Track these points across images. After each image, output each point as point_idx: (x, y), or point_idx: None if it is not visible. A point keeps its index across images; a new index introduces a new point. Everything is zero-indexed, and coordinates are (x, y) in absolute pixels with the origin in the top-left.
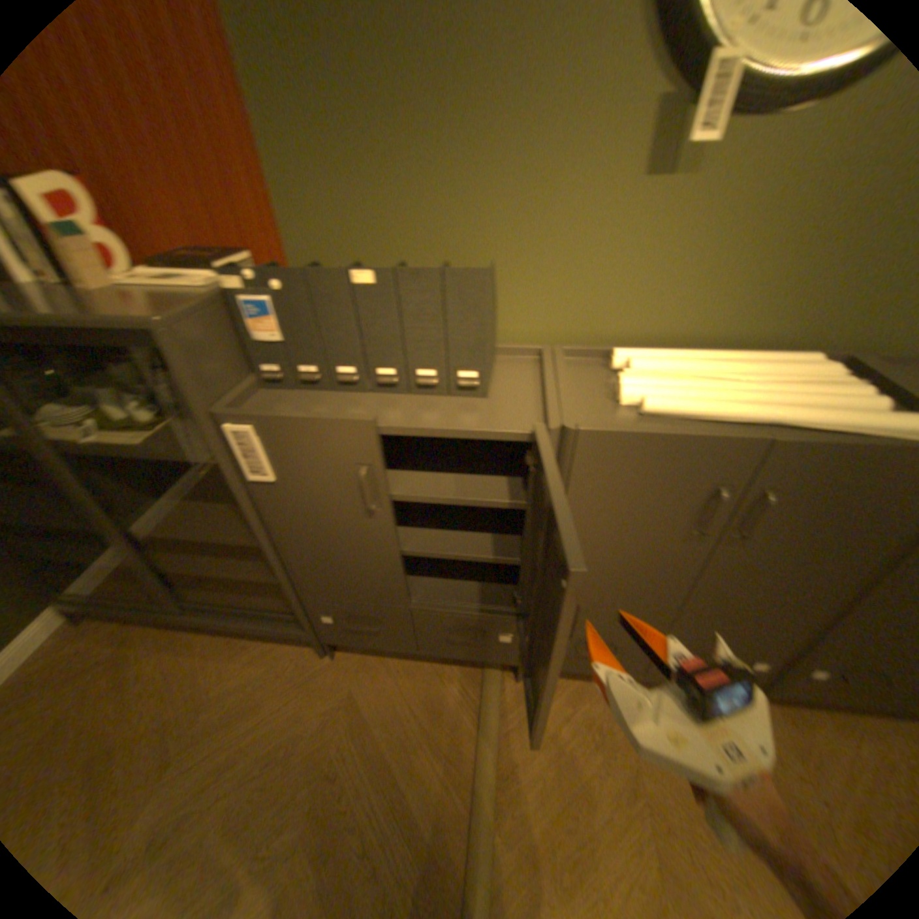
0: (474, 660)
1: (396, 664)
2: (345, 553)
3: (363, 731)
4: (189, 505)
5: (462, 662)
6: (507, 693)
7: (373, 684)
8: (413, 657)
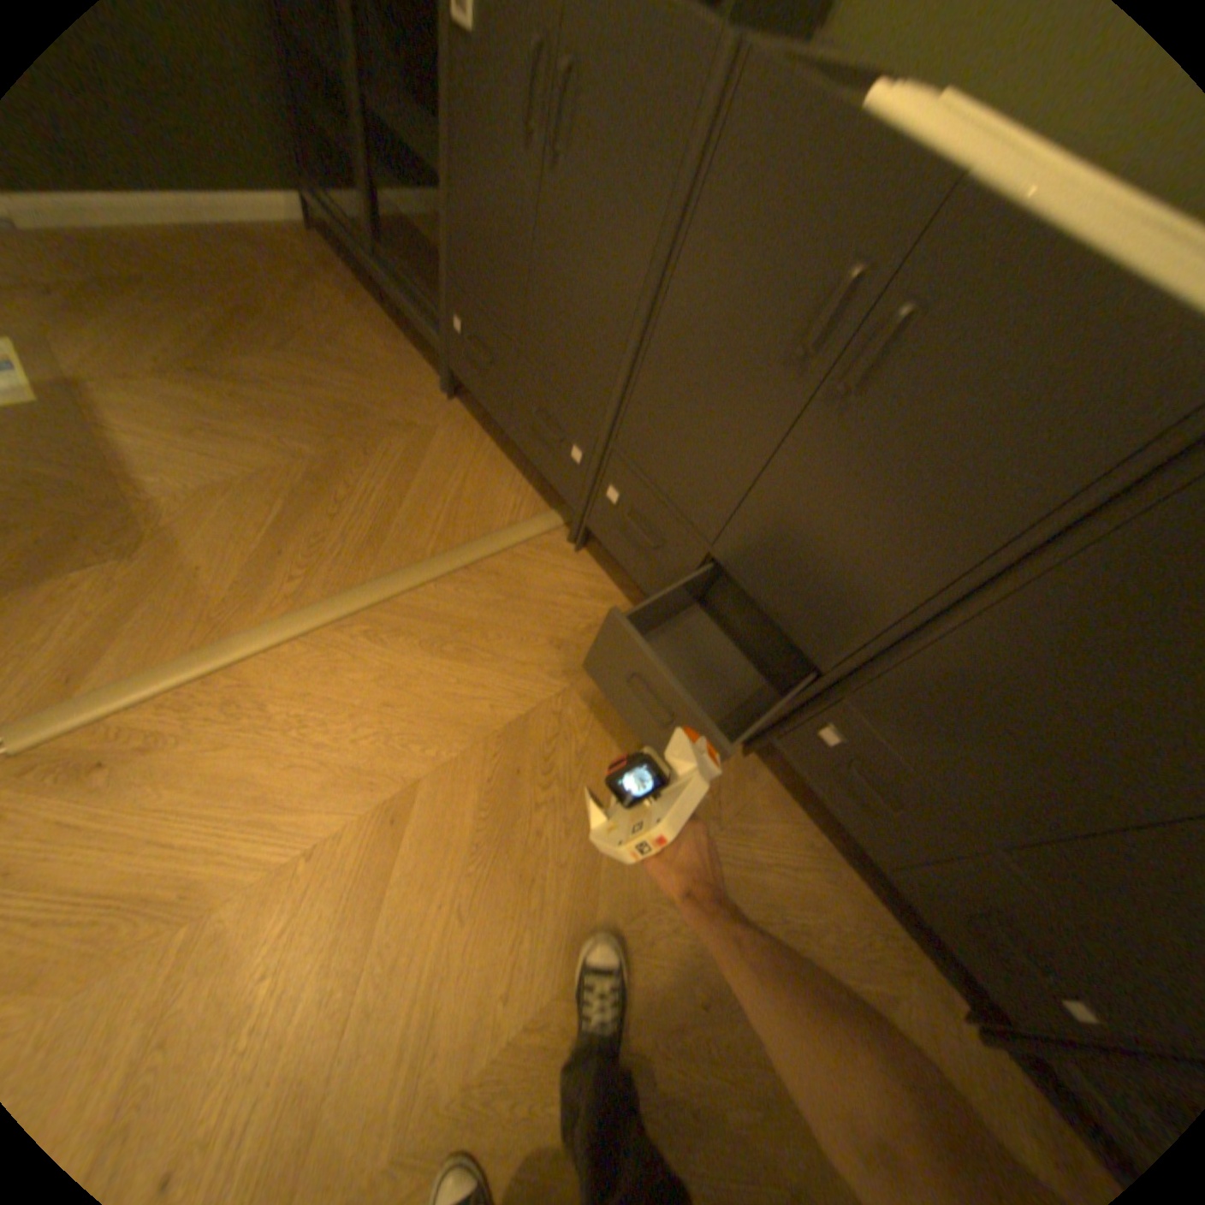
0: (545, 475)
1: (490, 444)
2: (493, 205)
3: (419, 452)
4: (428, 115)
5: (542, 491)
6: (550, 538)
7: (458, 438)
8: (508, 453)
